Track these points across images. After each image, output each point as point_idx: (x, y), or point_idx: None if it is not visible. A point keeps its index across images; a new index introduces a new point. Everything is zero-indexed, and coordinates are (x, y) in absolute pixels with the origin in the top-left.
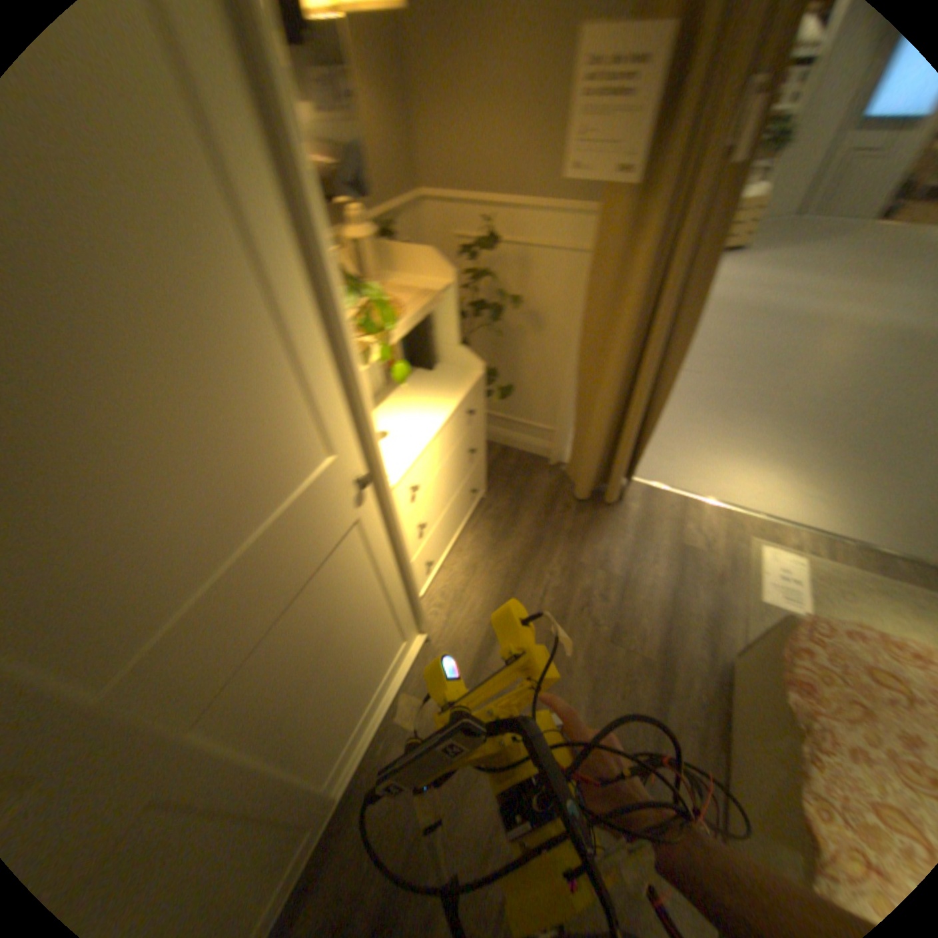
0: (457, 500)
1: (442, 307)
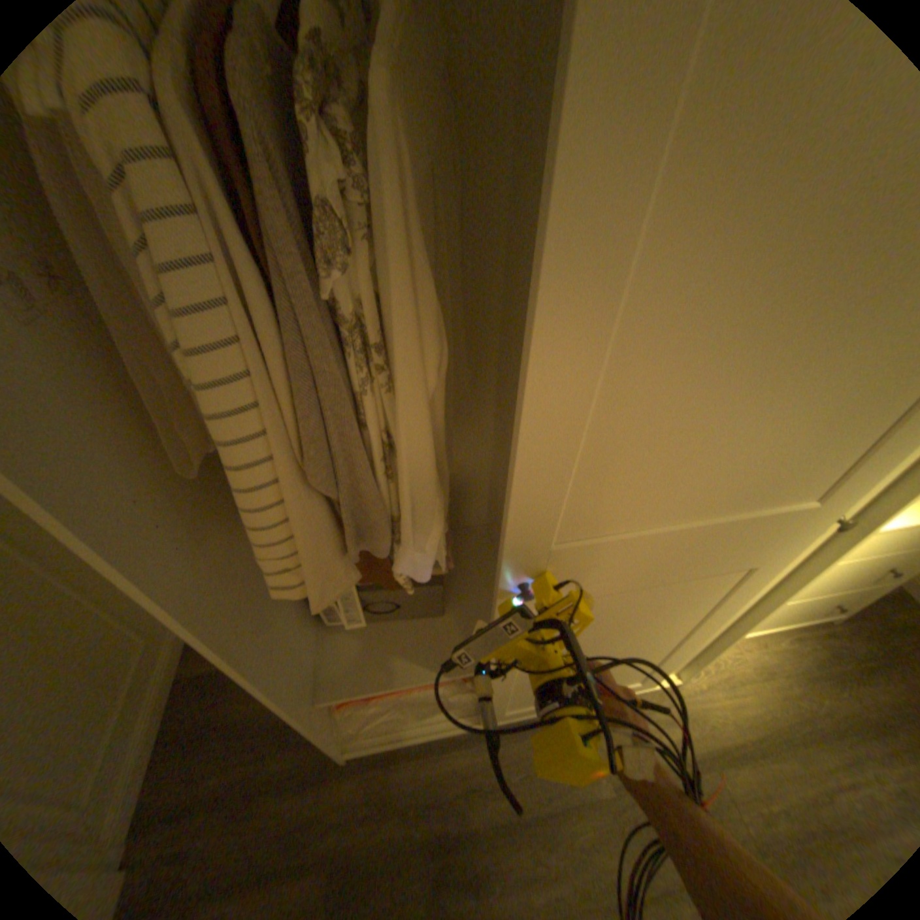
0: (818, 603)
1: None
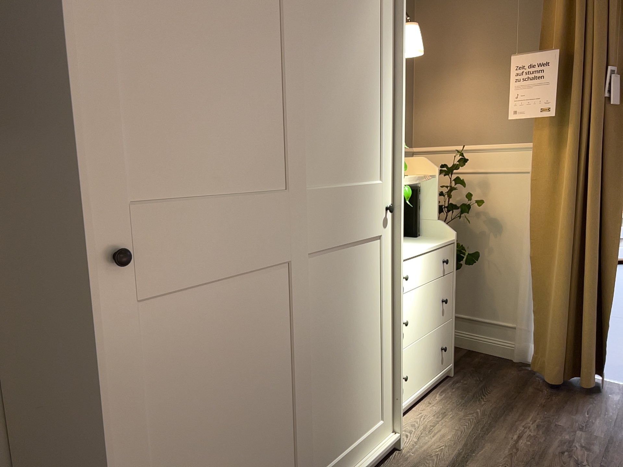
0: (431, 342)
1: (428, 194)
